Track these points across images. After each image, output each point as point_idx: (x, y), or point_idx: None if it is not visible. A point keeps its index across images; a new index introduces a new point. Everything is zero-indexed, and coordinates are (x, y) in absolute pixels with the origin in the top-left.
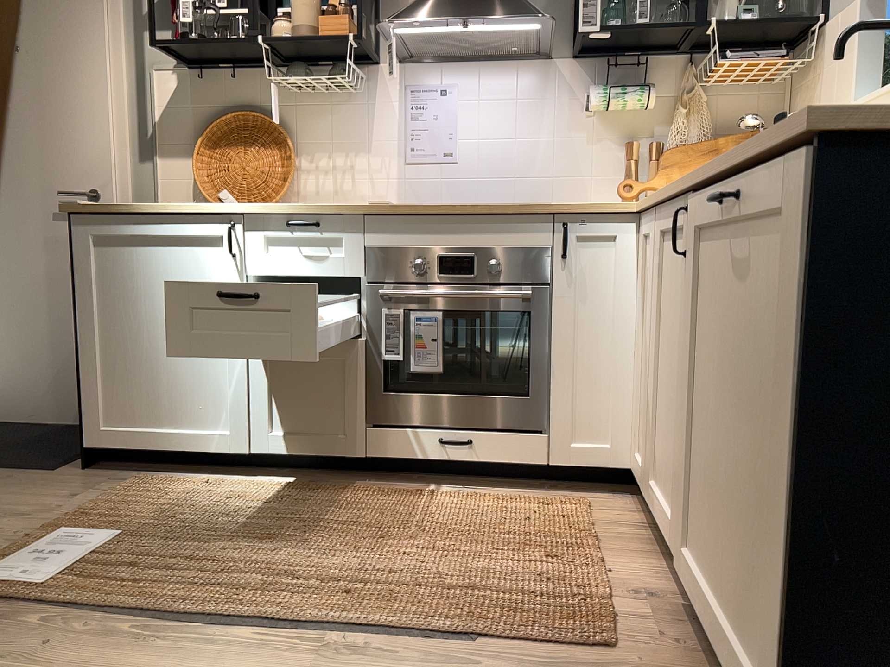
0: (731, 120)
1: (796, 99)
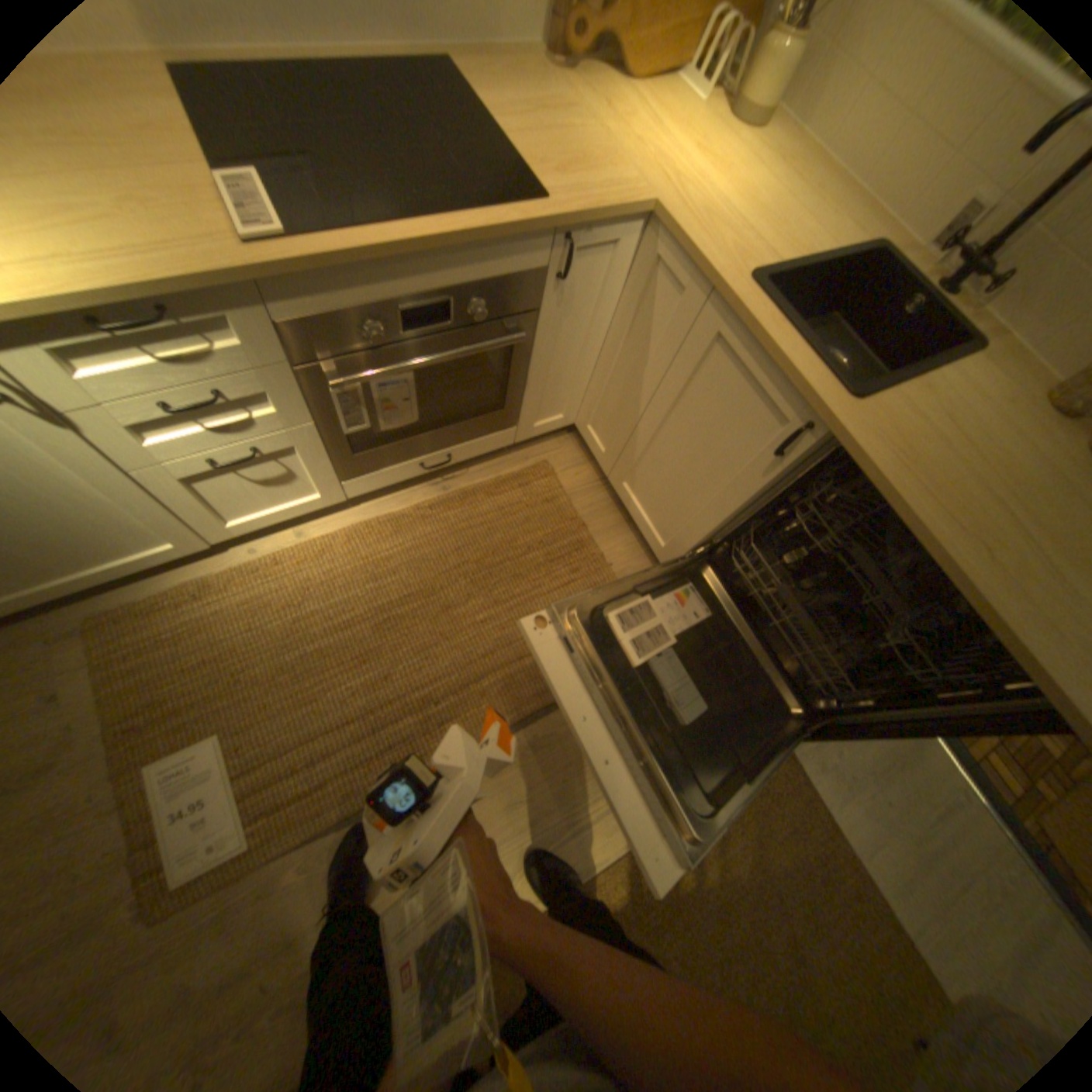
0: None
1: None
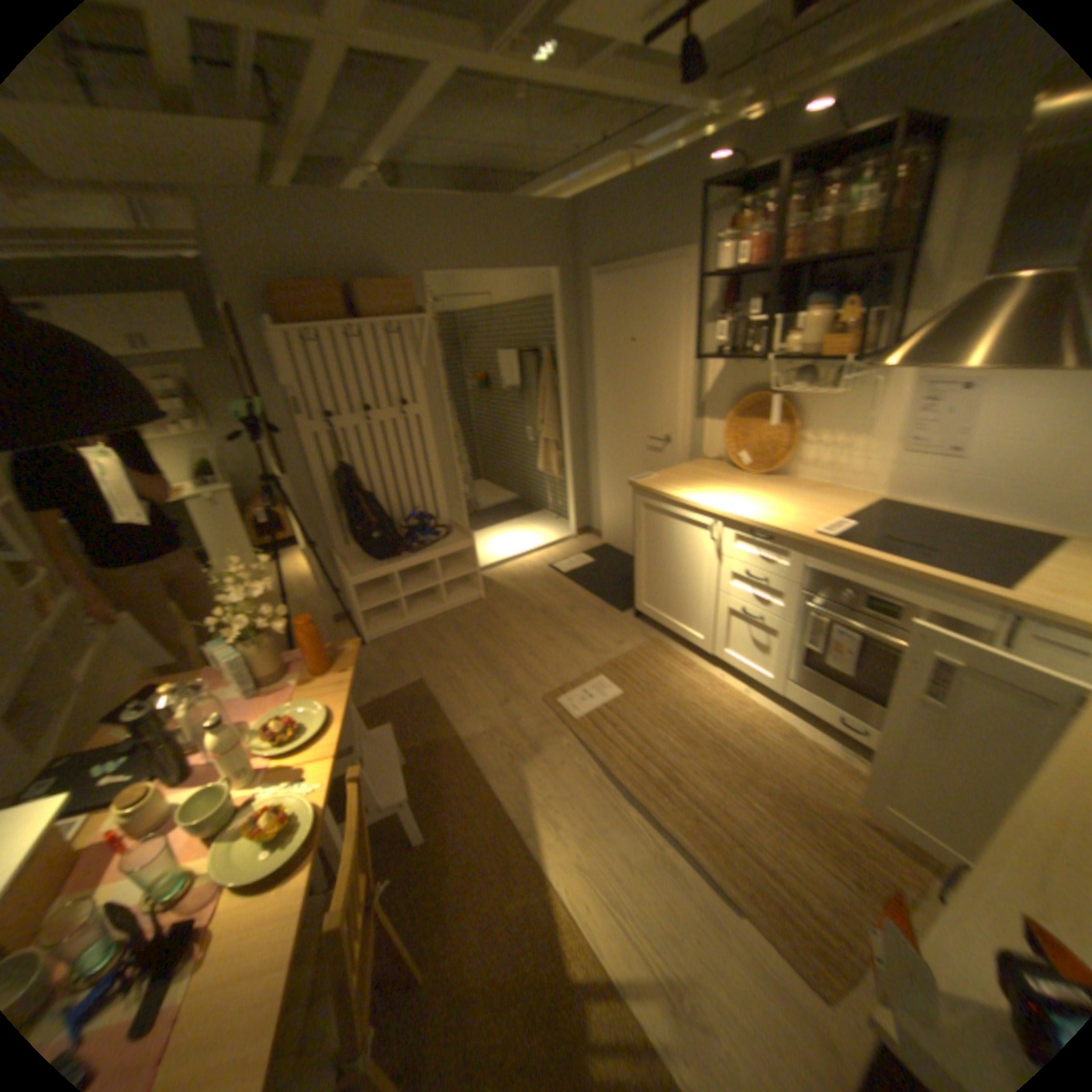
0: None
1: None
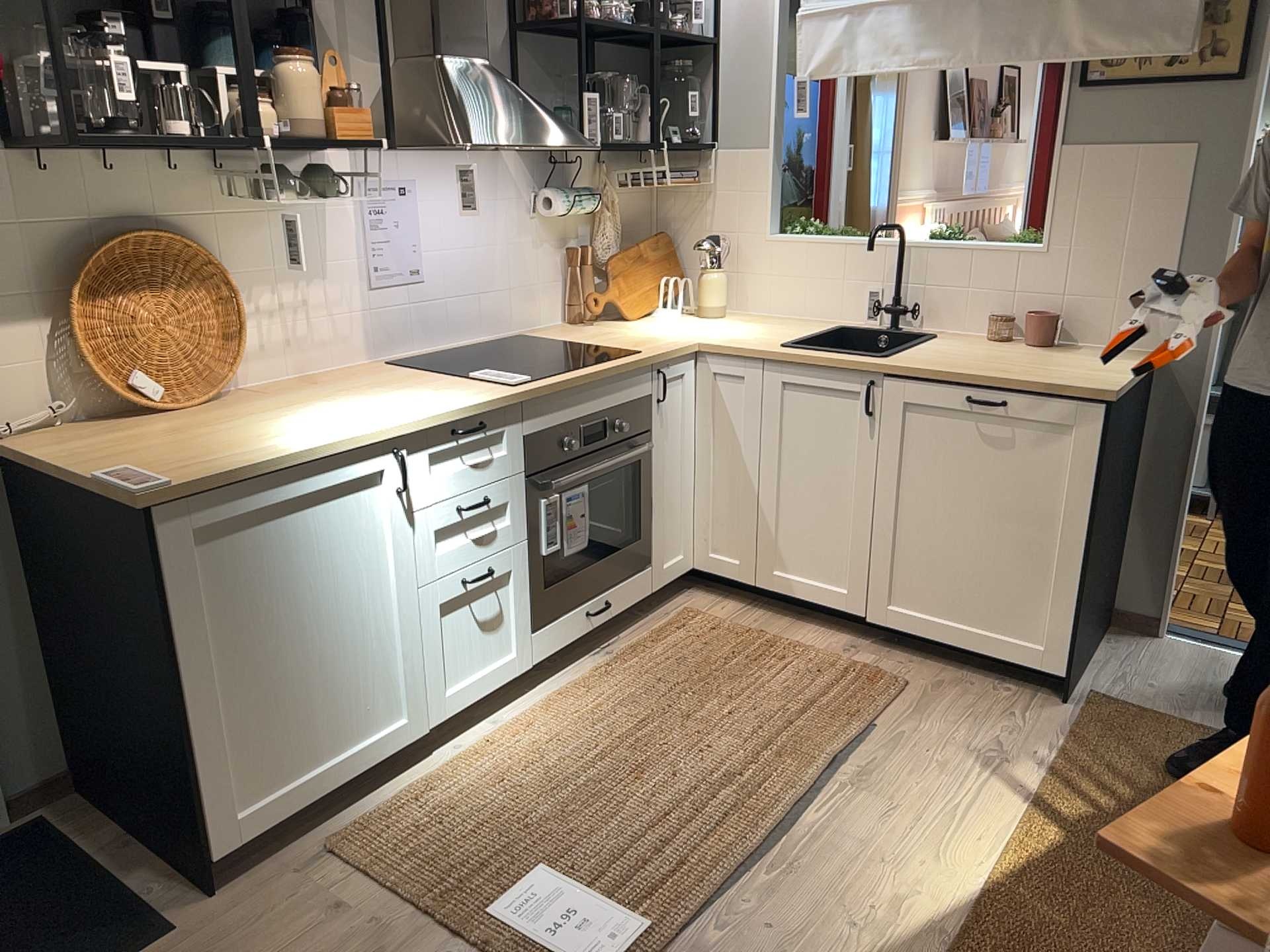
0: (627, 215)
1: (674, 200)
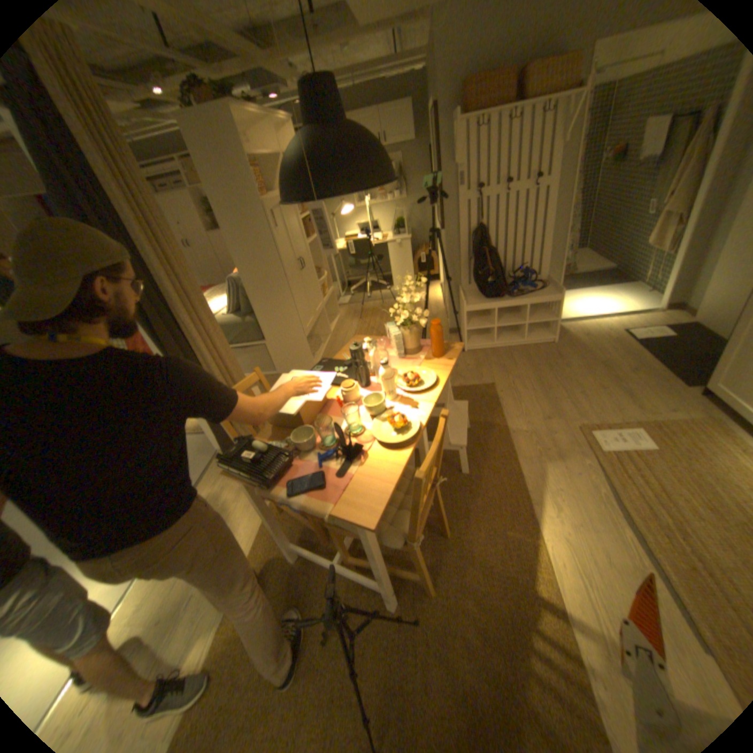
0: None
1: None
